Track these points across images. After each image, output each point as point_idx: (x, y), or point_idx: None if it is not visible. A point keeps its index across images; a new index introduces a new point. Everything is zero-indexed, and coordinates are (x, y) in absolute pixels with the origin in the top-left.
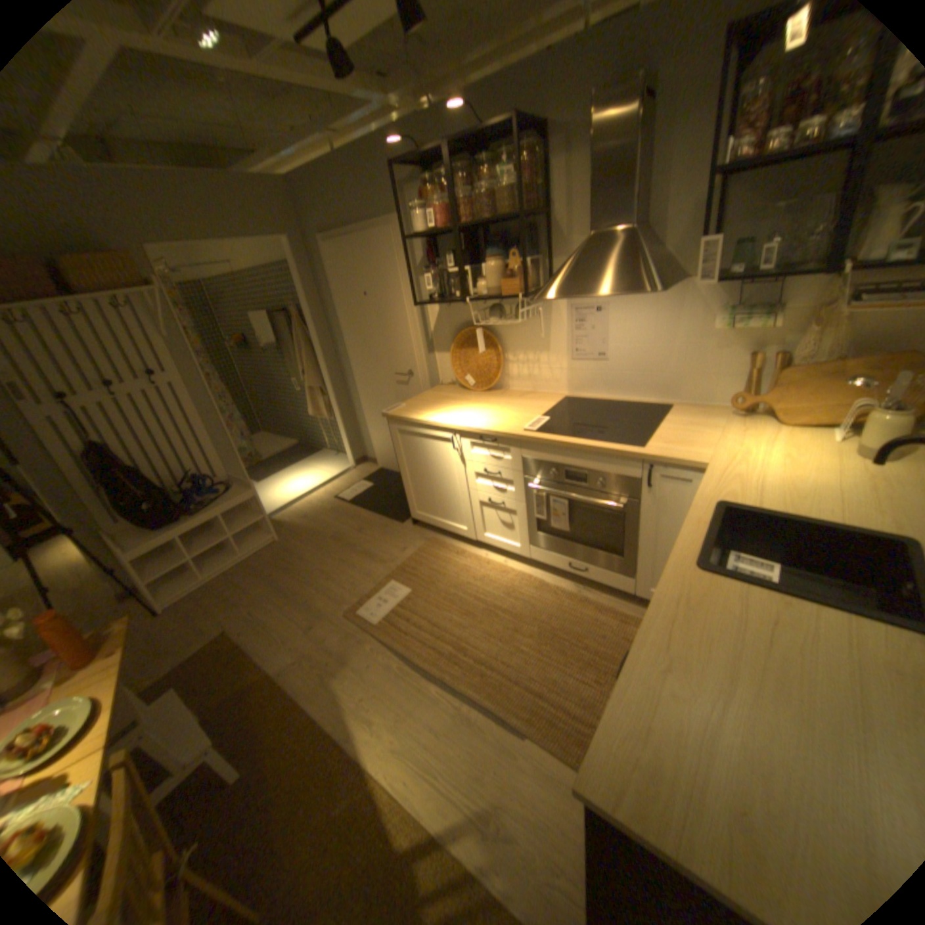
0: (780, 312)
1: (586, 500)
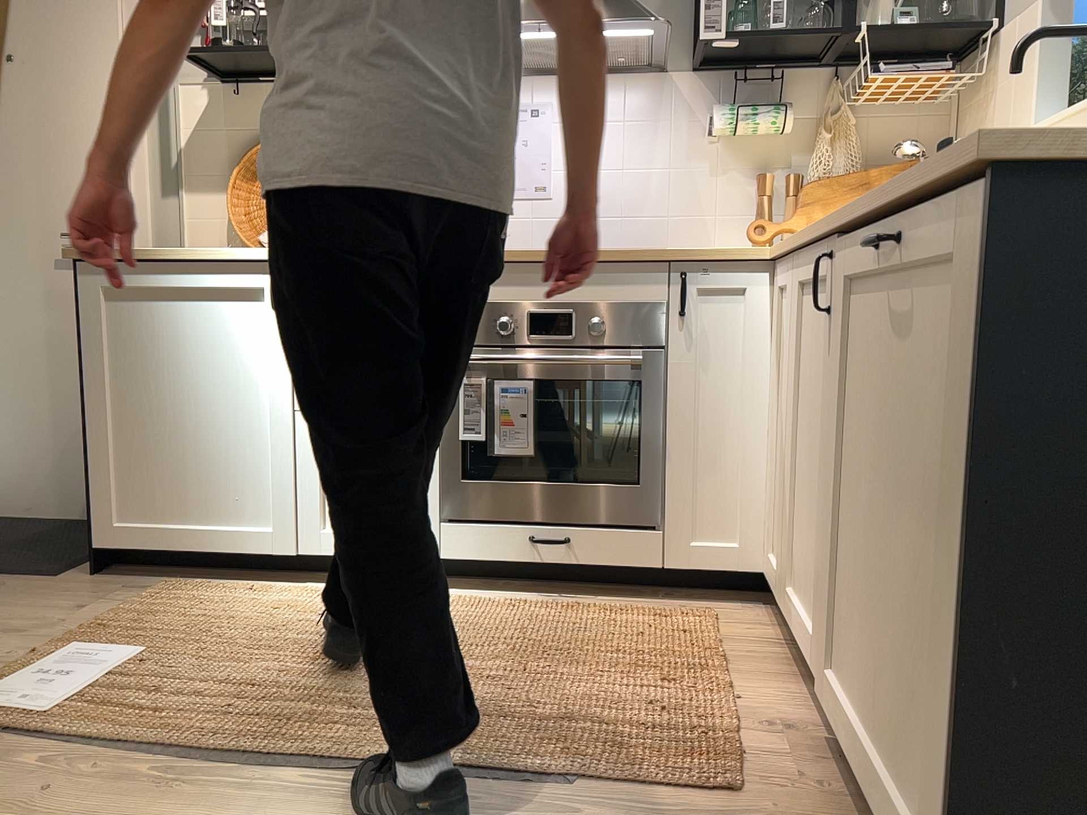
0: (786, 108)
1: (578, 359)
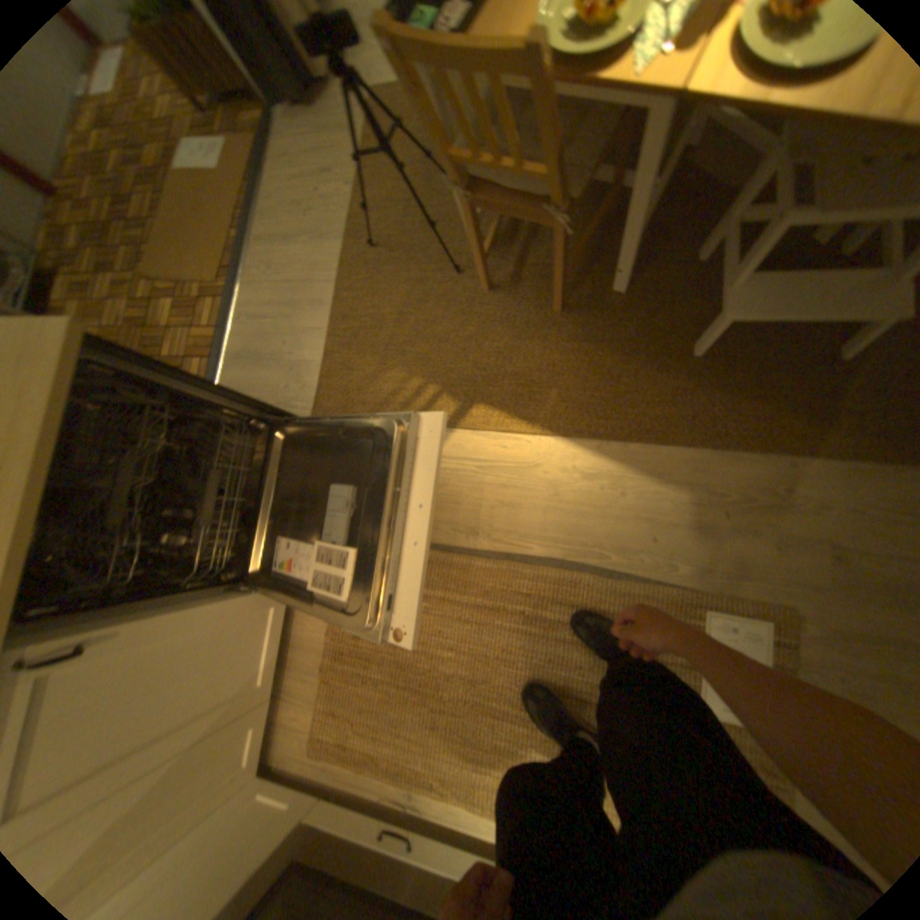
0: None
1: None
